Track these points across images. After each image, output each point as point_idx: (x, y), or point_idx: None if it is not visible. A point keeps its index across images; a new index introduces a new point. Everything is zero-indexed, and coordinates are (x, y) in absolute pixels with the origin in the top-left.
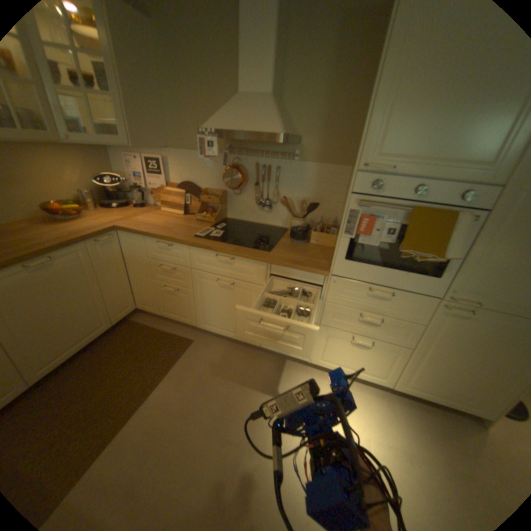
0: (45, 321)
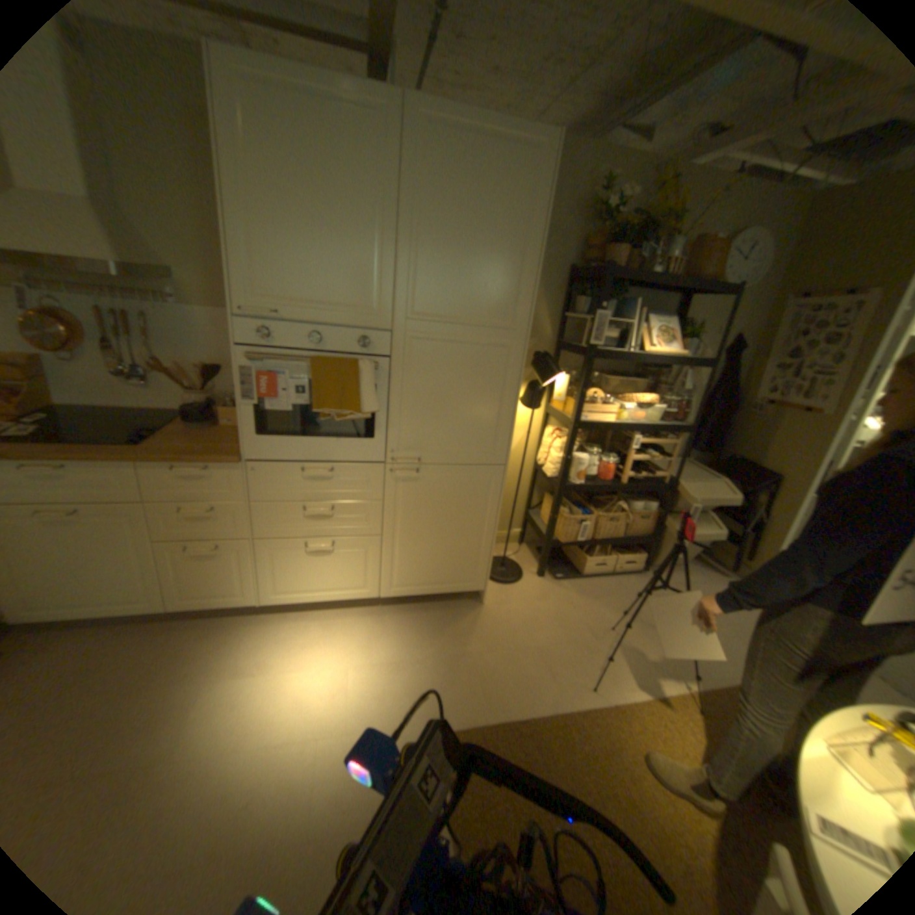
0: None
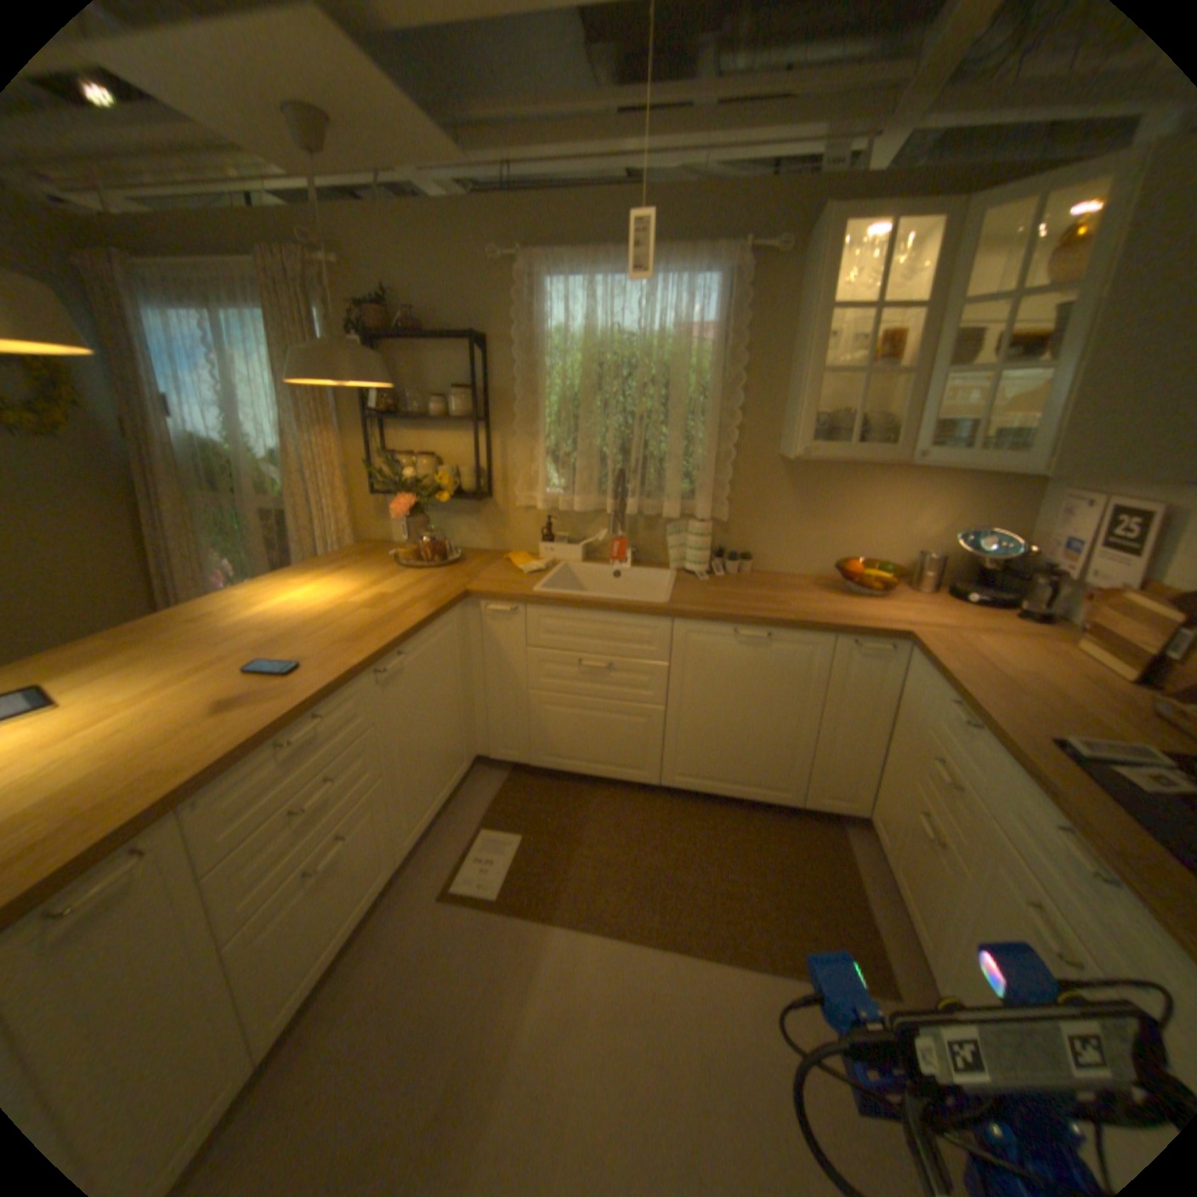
0: (718, 719)
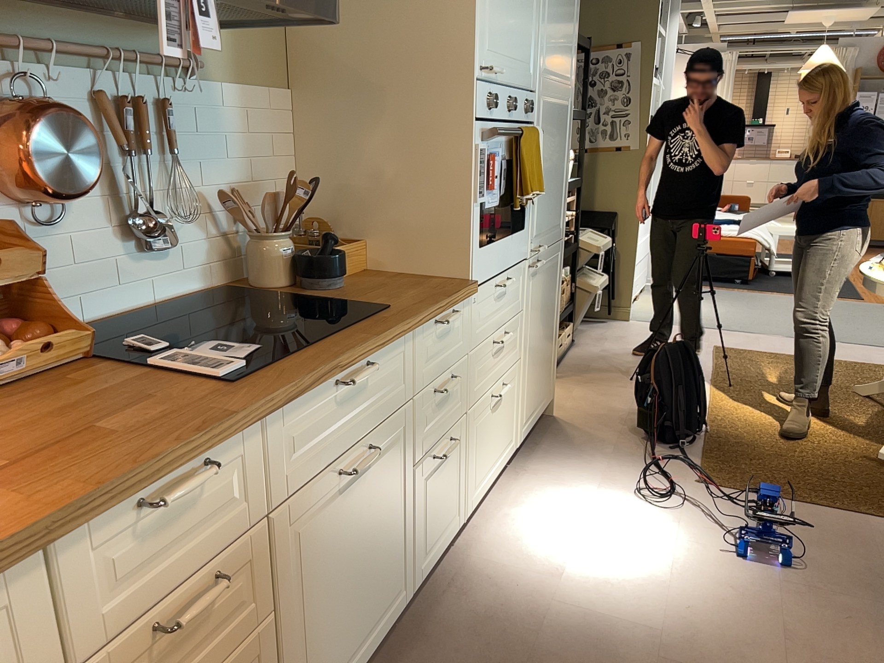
0: None
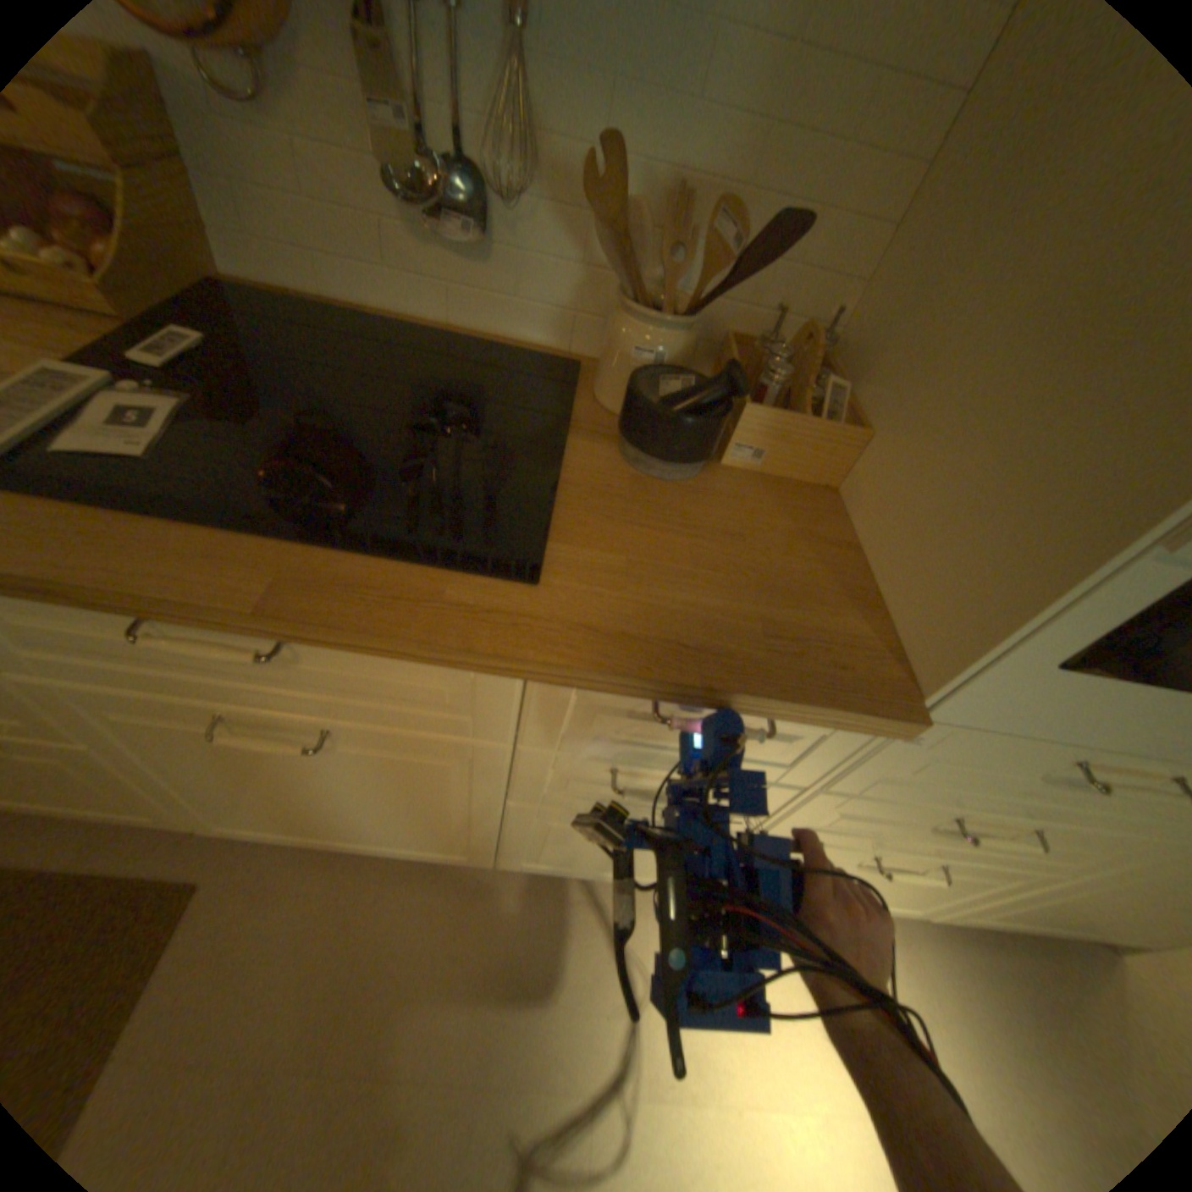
0: None
